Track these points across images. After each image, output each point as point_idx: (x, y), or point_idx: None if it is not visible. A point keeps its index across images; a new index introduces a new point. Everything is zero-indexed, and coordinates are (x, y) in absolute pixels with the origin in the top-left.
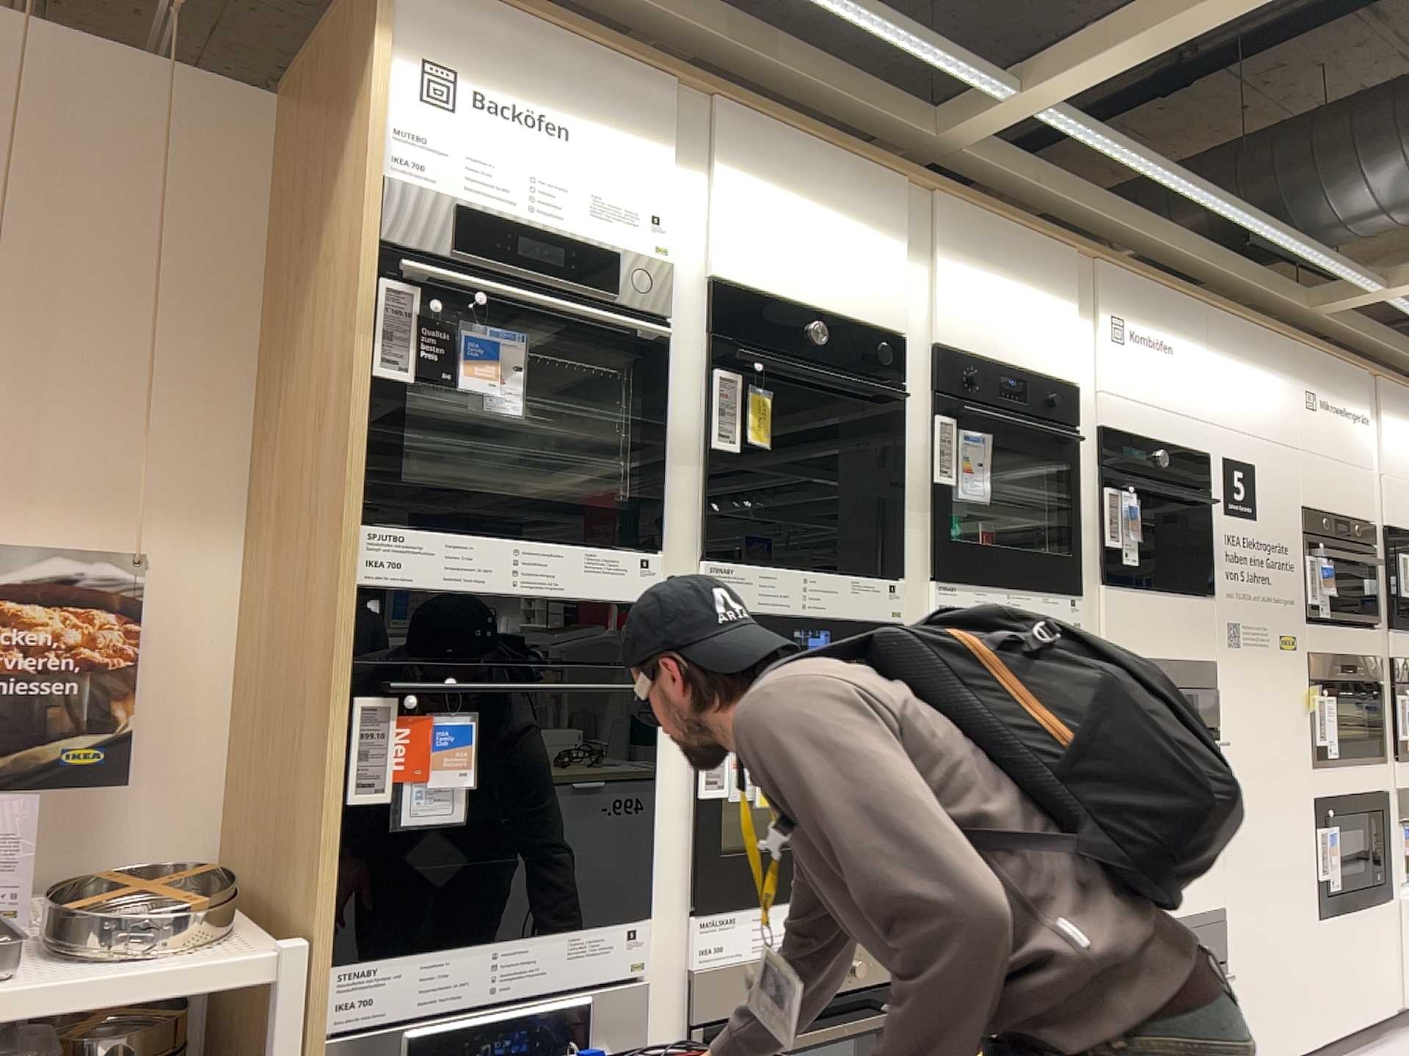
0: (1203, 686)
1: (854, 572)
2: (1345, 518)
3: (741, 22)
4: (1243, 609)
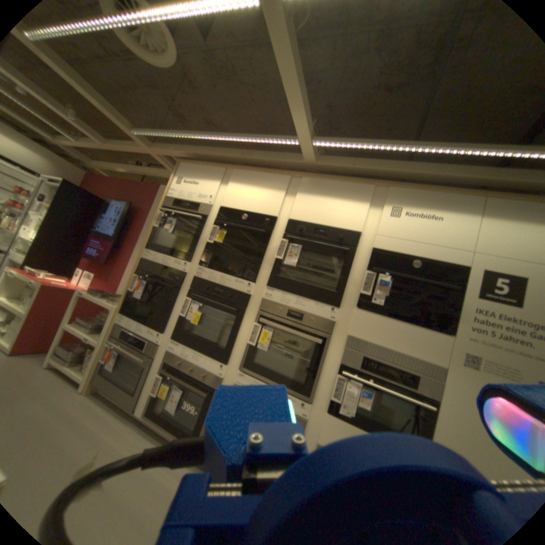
0: (429, 375)
1: (238, 277)
2: None
3: (243, 151)
4: (490, 351)
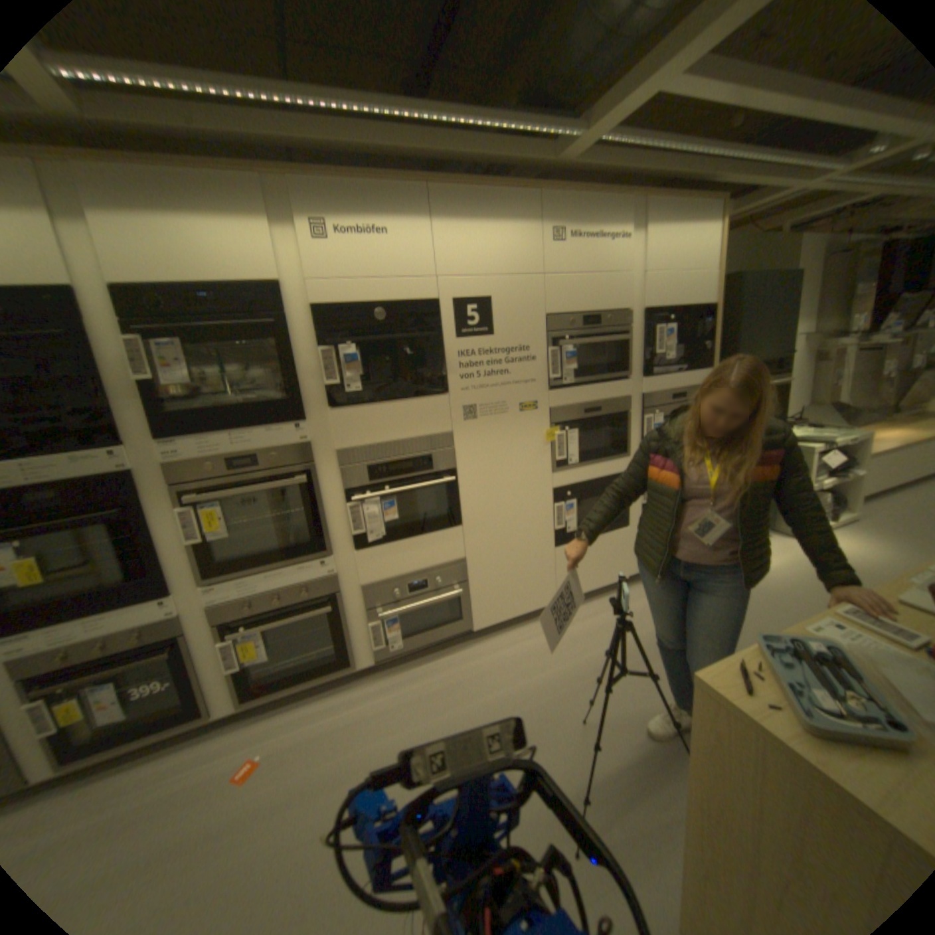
0: (438, 449)
1: (70, 451)
2: (601, 312)
3: None
4: (480, 396)
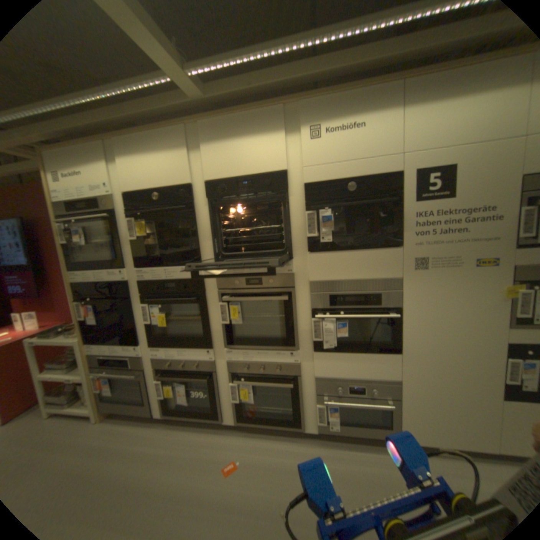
0: (388, 290)
1: (181, 266)
2: None
3: (109, 108)
4: (434, 250)
